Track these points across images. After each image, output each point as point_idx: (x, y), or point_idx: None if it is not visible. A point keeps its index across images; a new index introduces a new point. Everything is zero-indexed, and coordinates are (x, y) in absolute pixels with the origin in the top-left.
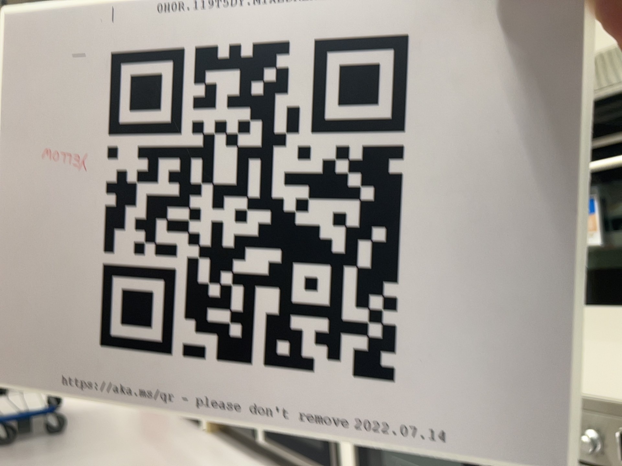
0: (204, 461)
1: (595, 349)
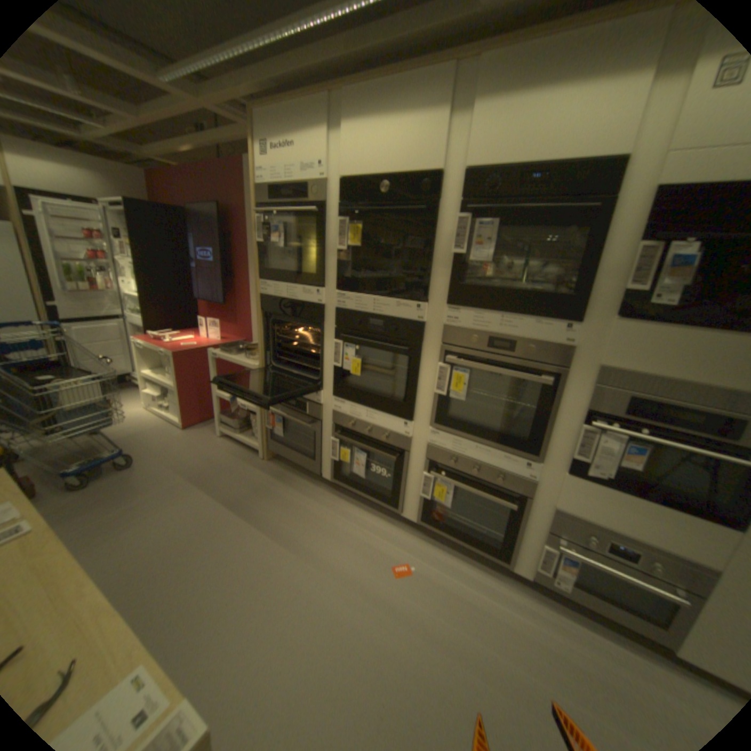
0: (283, 491)
1: (611, 508)
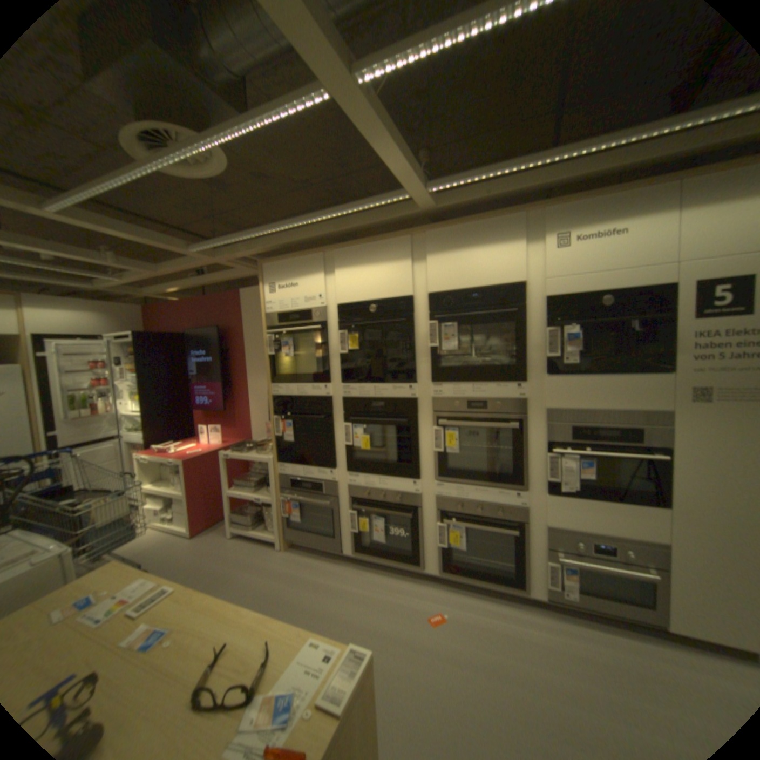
0: (307, 576)
1: (585, 516)
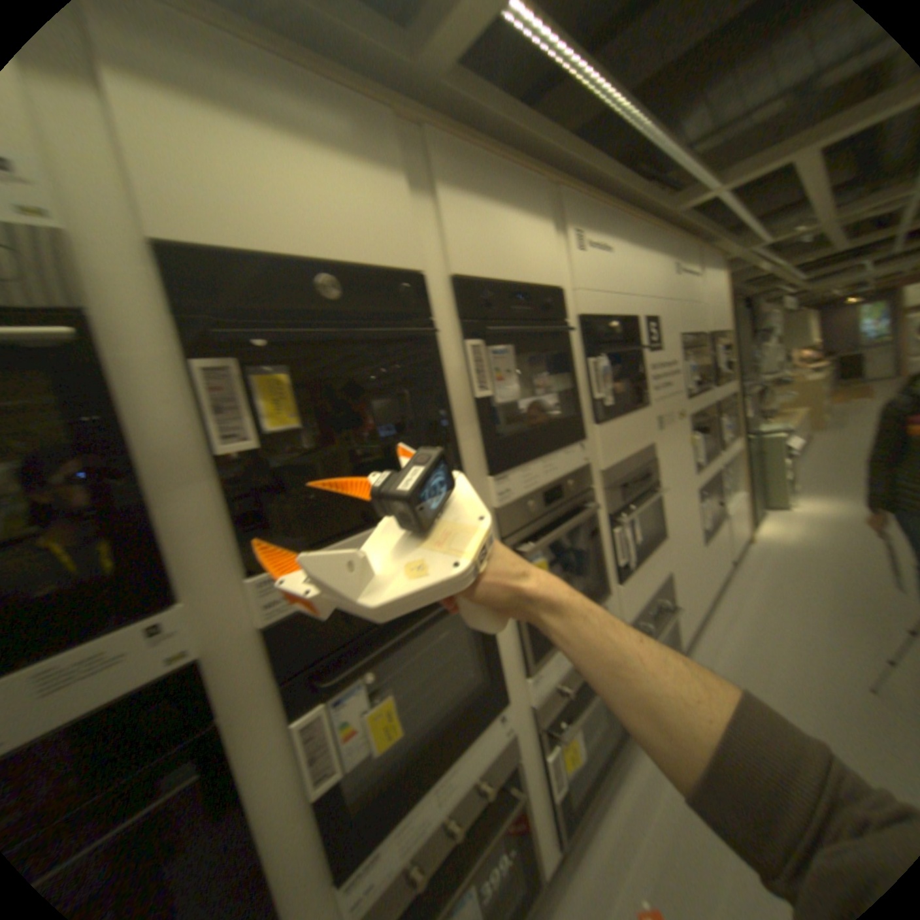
0: None
1: (641, 589)
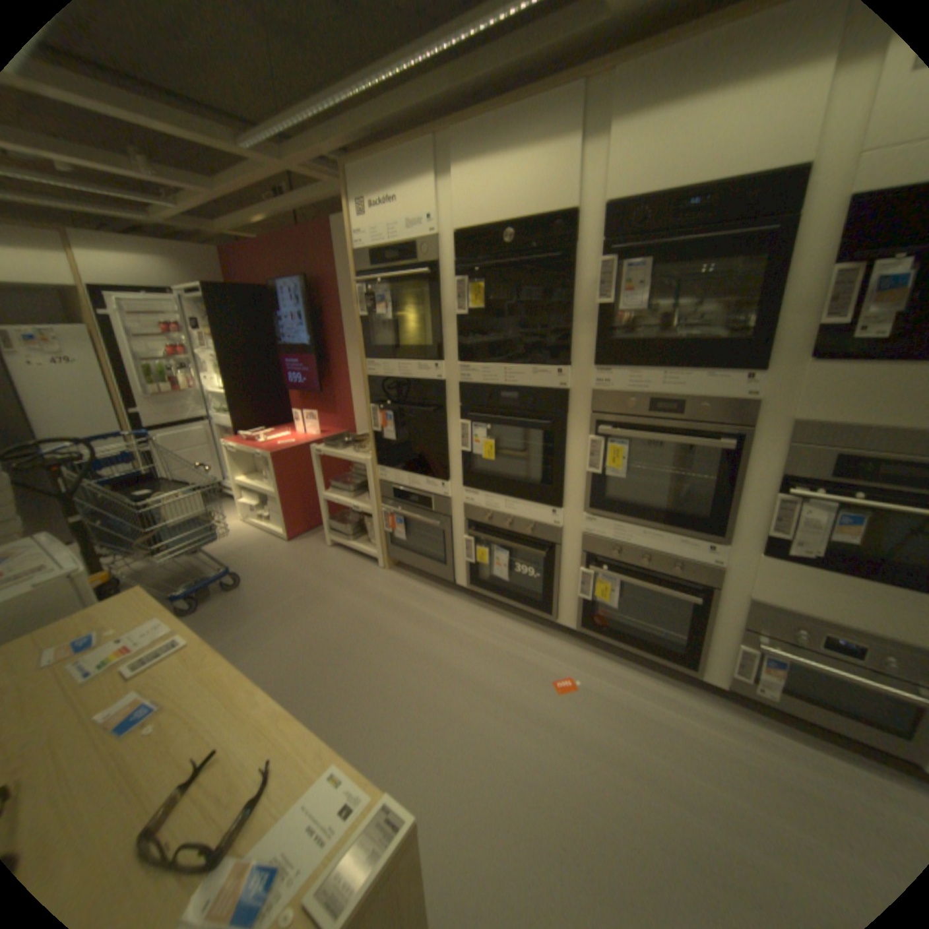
0: (412, 603)
1: (823, 594)
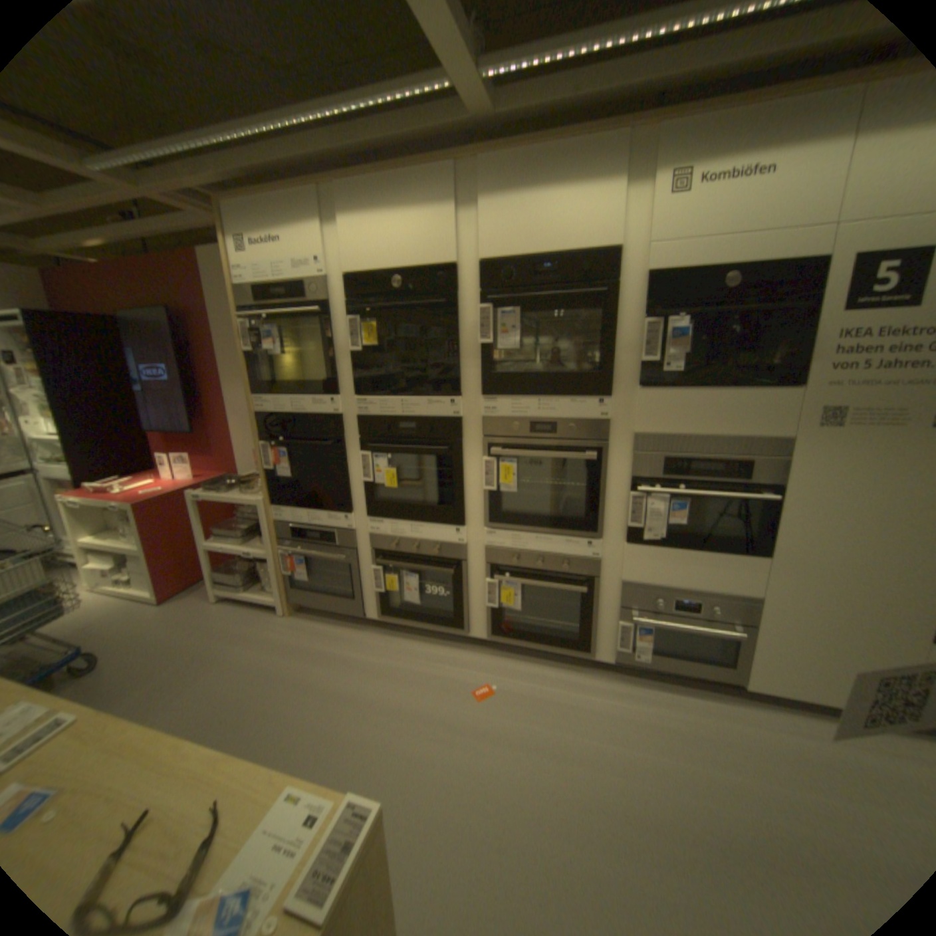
0: (319, 647)
1: (668, 568)
